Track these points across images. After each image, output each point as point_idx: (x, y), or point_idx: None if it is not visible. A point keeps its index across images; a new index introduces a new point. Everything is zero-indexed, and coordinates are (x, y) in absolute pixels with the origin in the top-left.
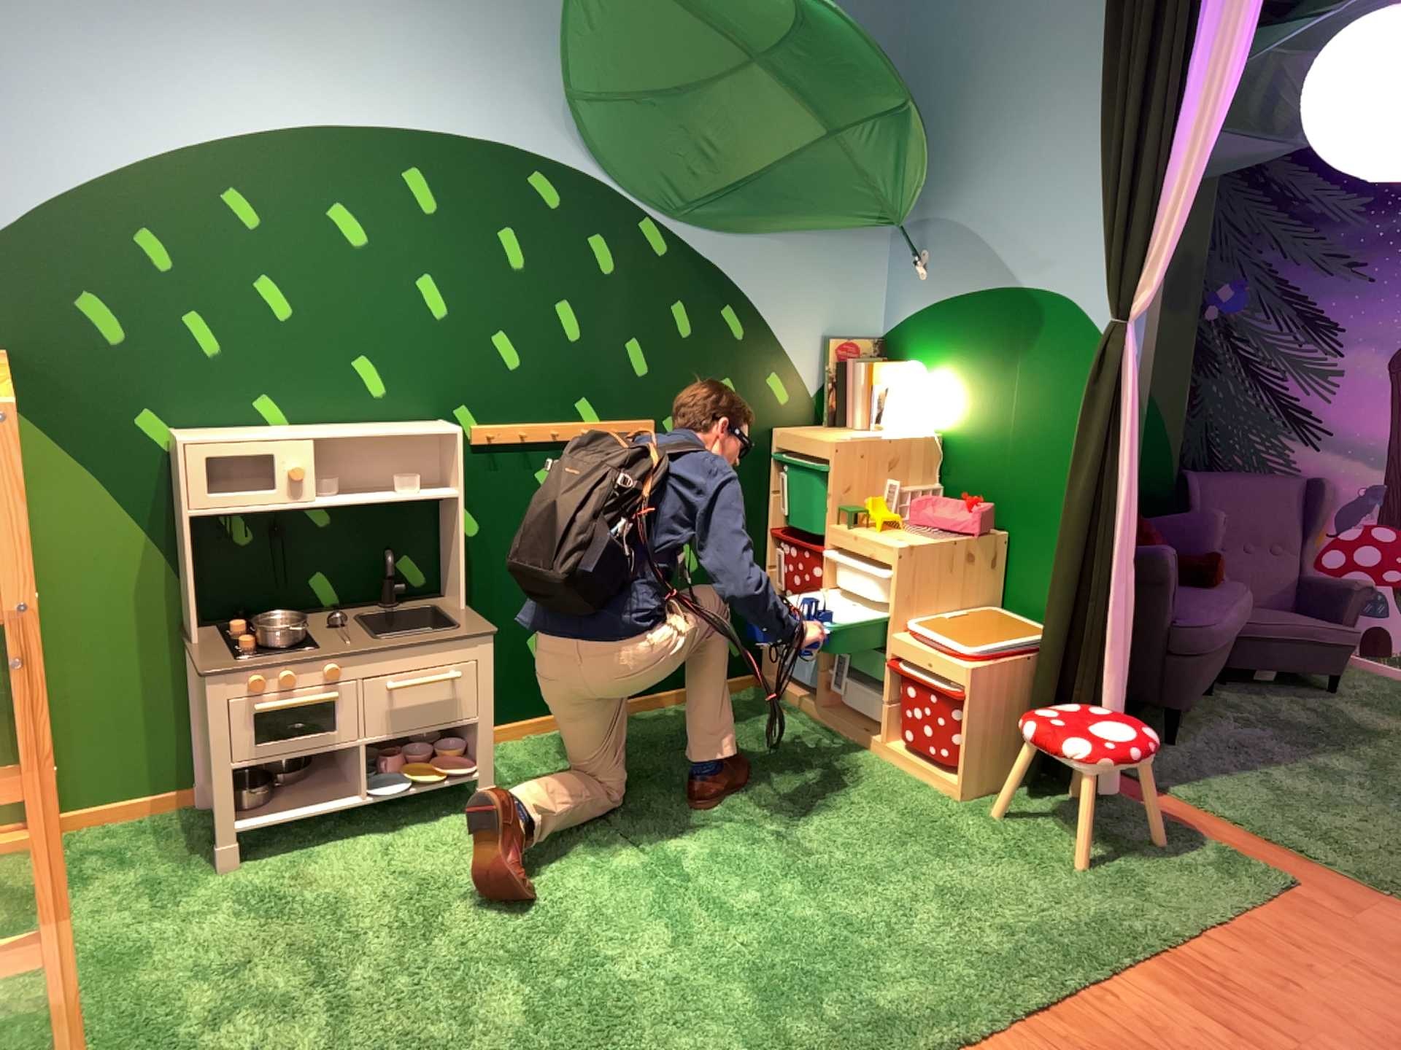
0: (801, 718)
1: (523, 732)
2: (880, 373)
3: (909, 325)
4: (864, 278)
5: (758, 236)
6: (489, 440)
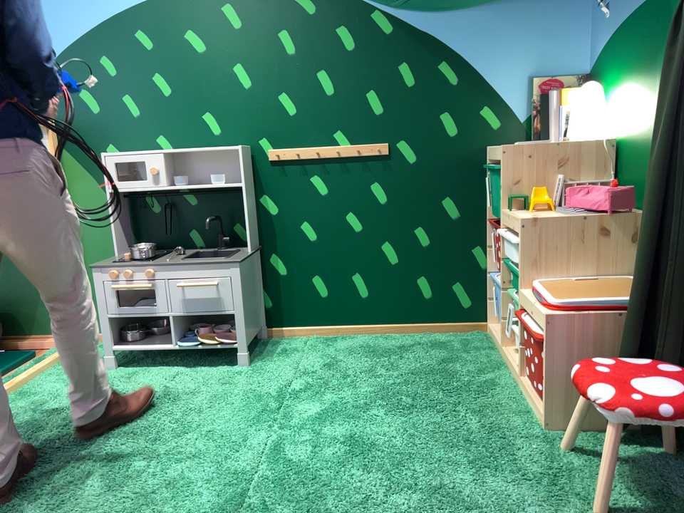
0: (490, 356)
1: (310, 335)
2: (571, 94)
3: (603, 53)
4: (570, 25)
5: (464, 5)
6: (275, 156)
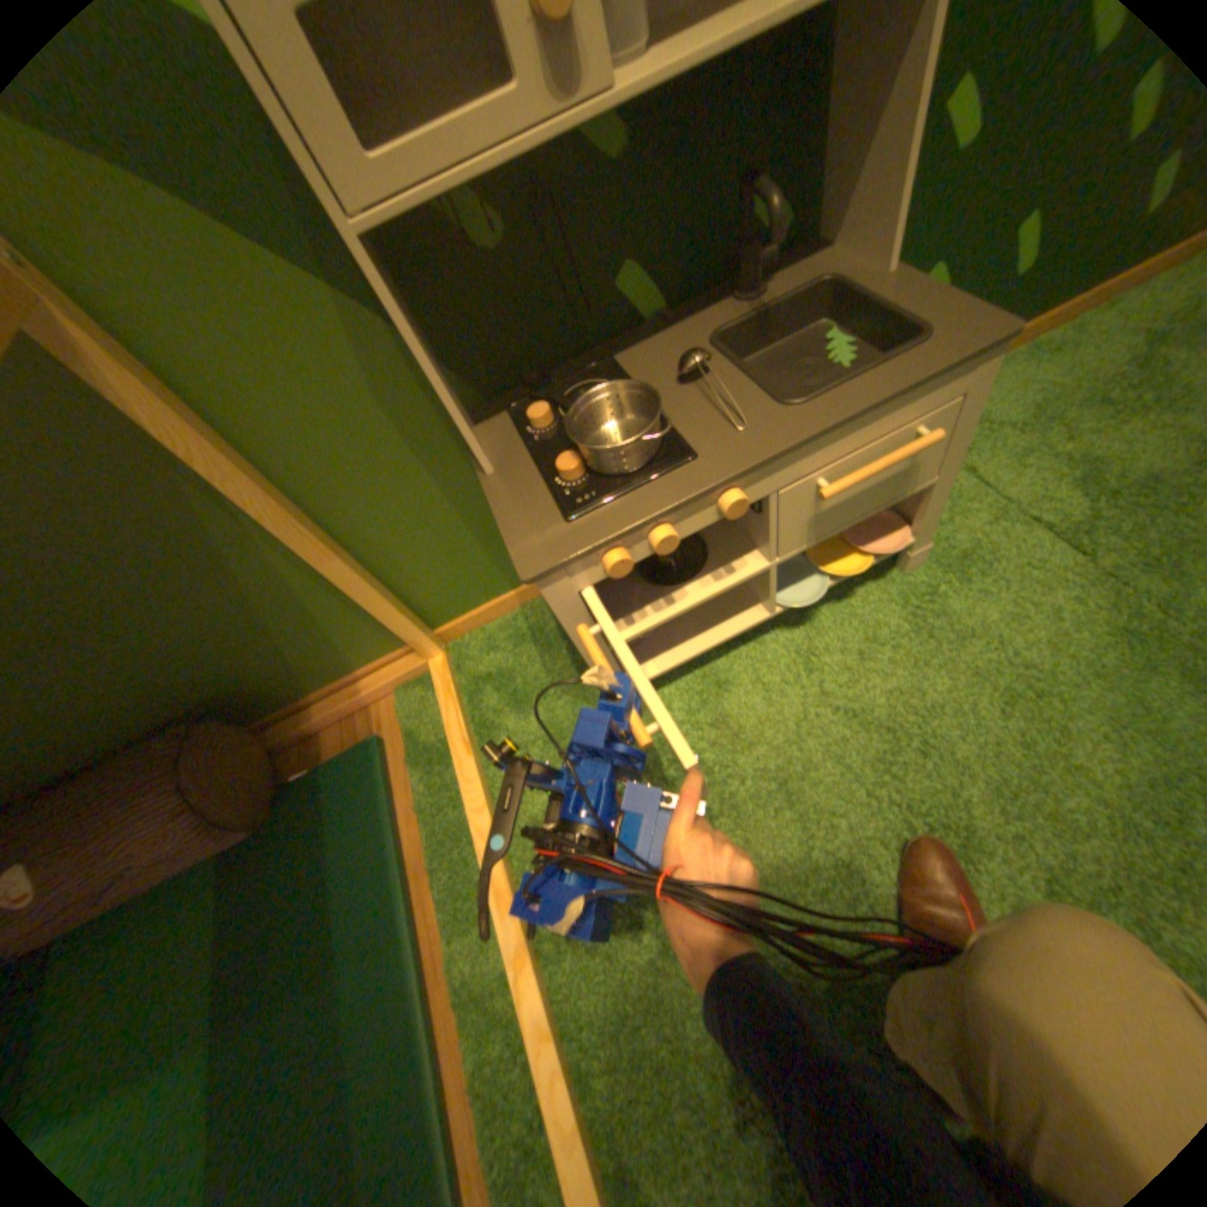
0: None
1: None
2: None
3: None
4: None
5: None
6: None
